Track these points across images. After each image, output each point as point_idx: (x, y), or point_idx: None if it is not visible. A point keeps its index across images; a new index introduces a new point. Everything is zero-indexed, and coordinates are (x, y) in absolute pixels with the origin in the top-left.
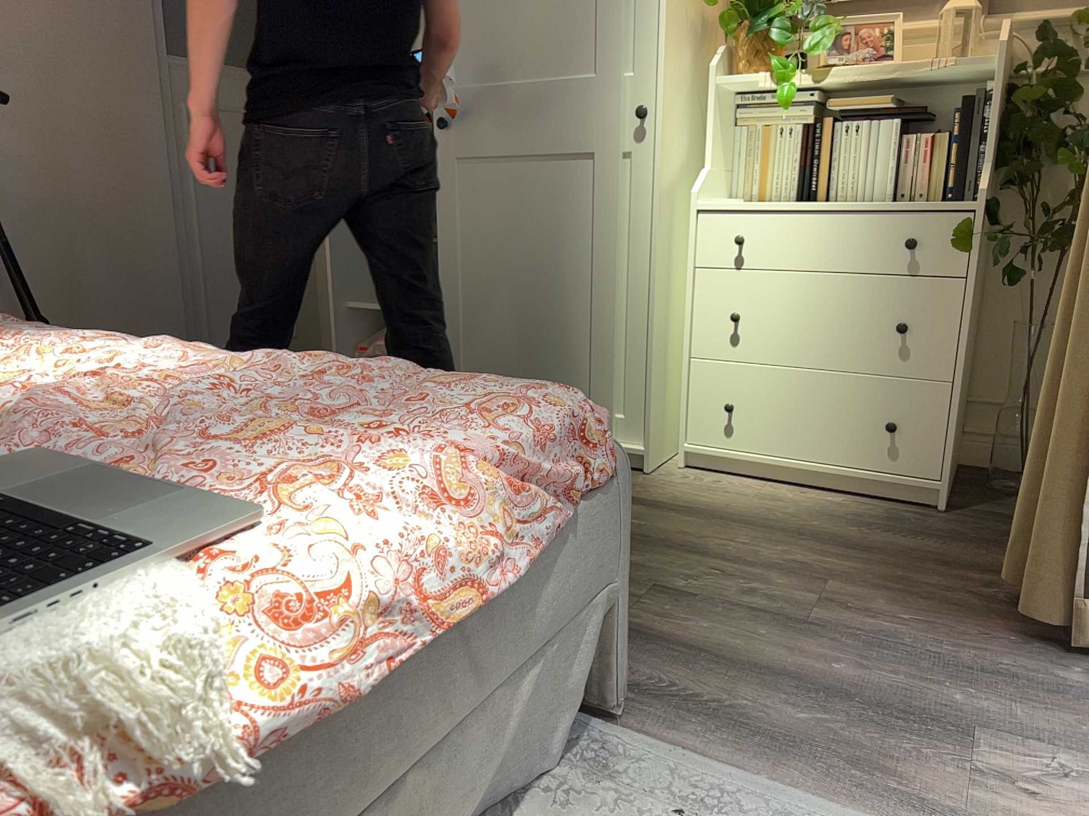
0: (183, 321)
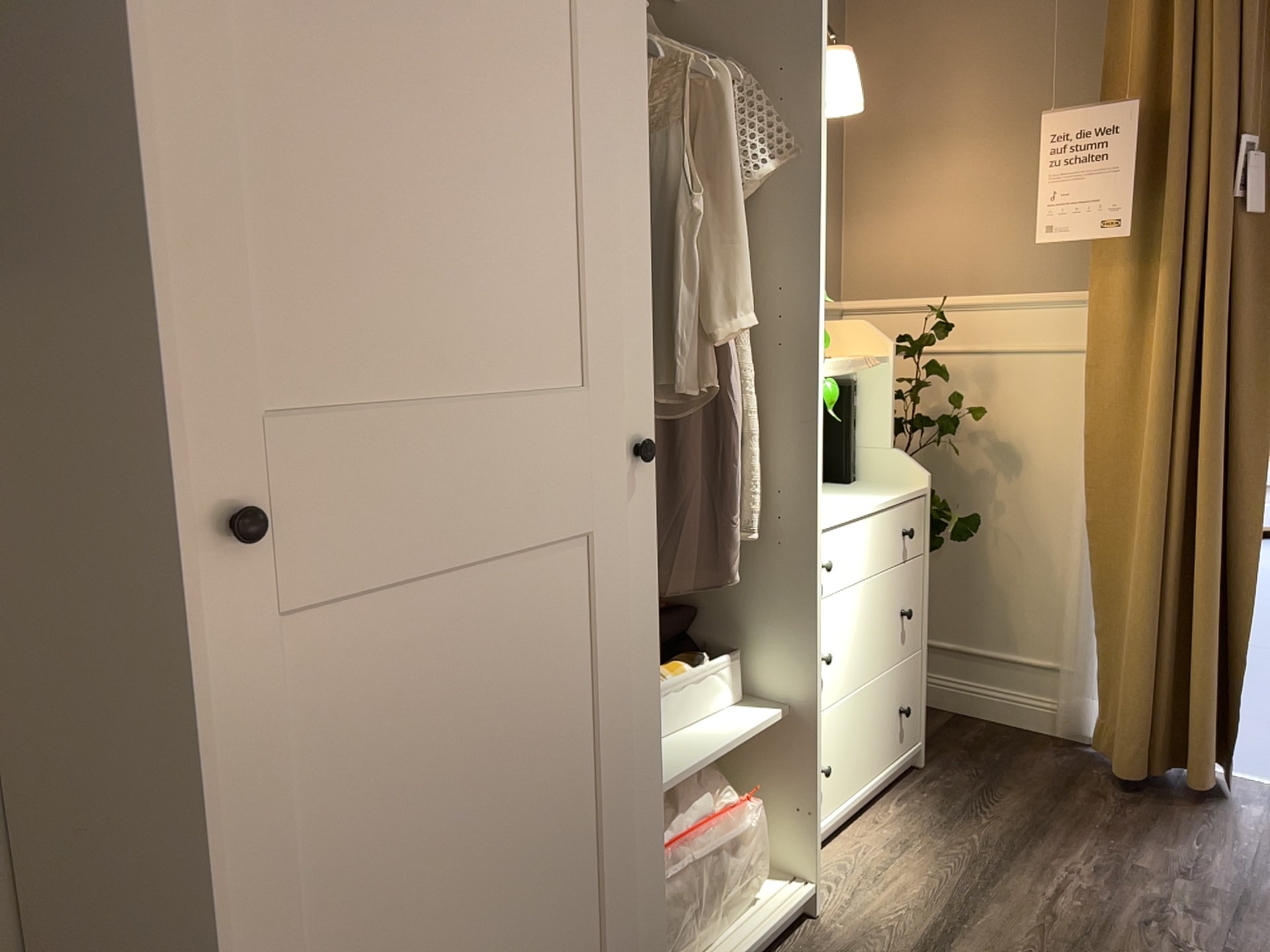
0: None
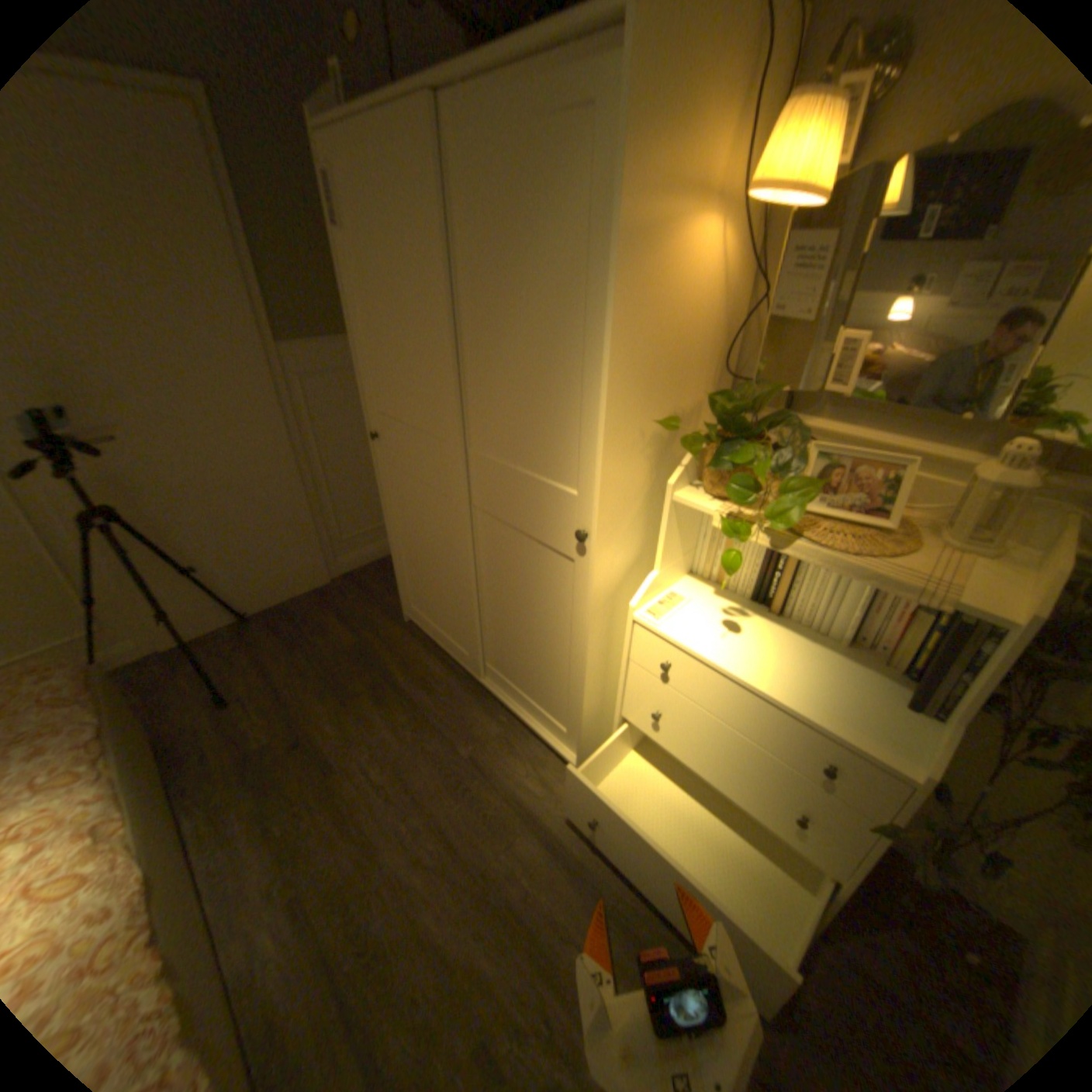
0: (310, 532)
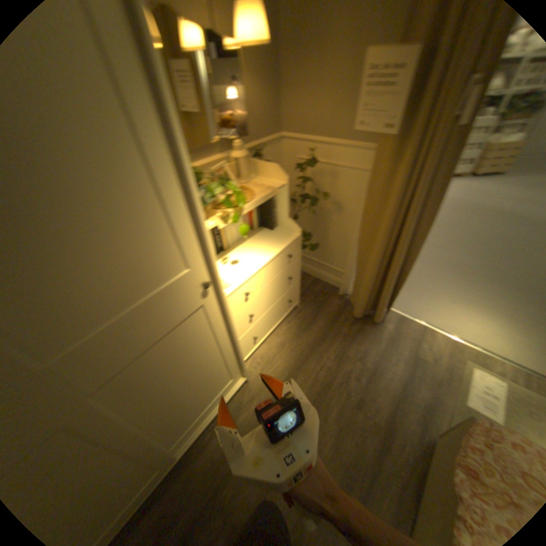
0: None
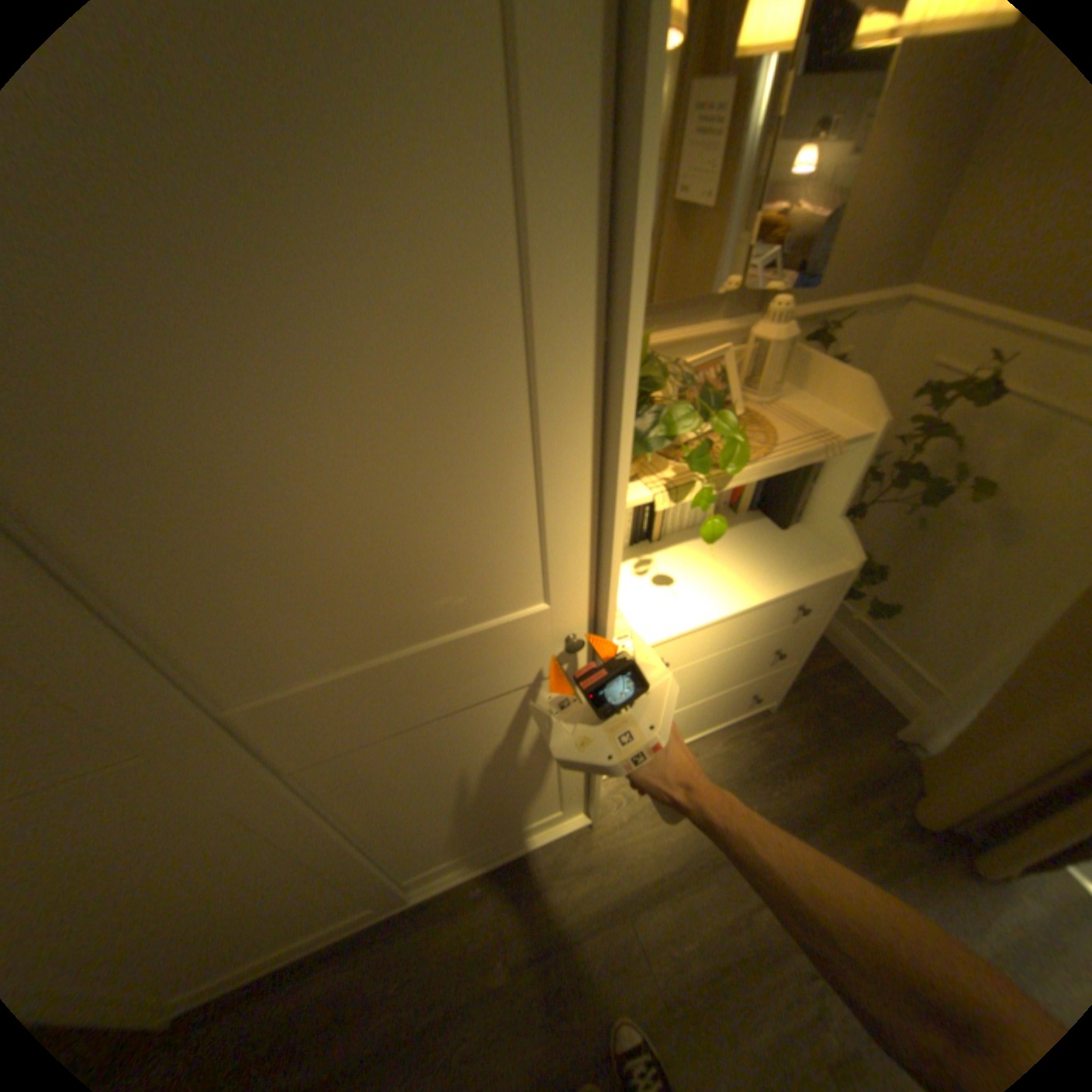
0: None
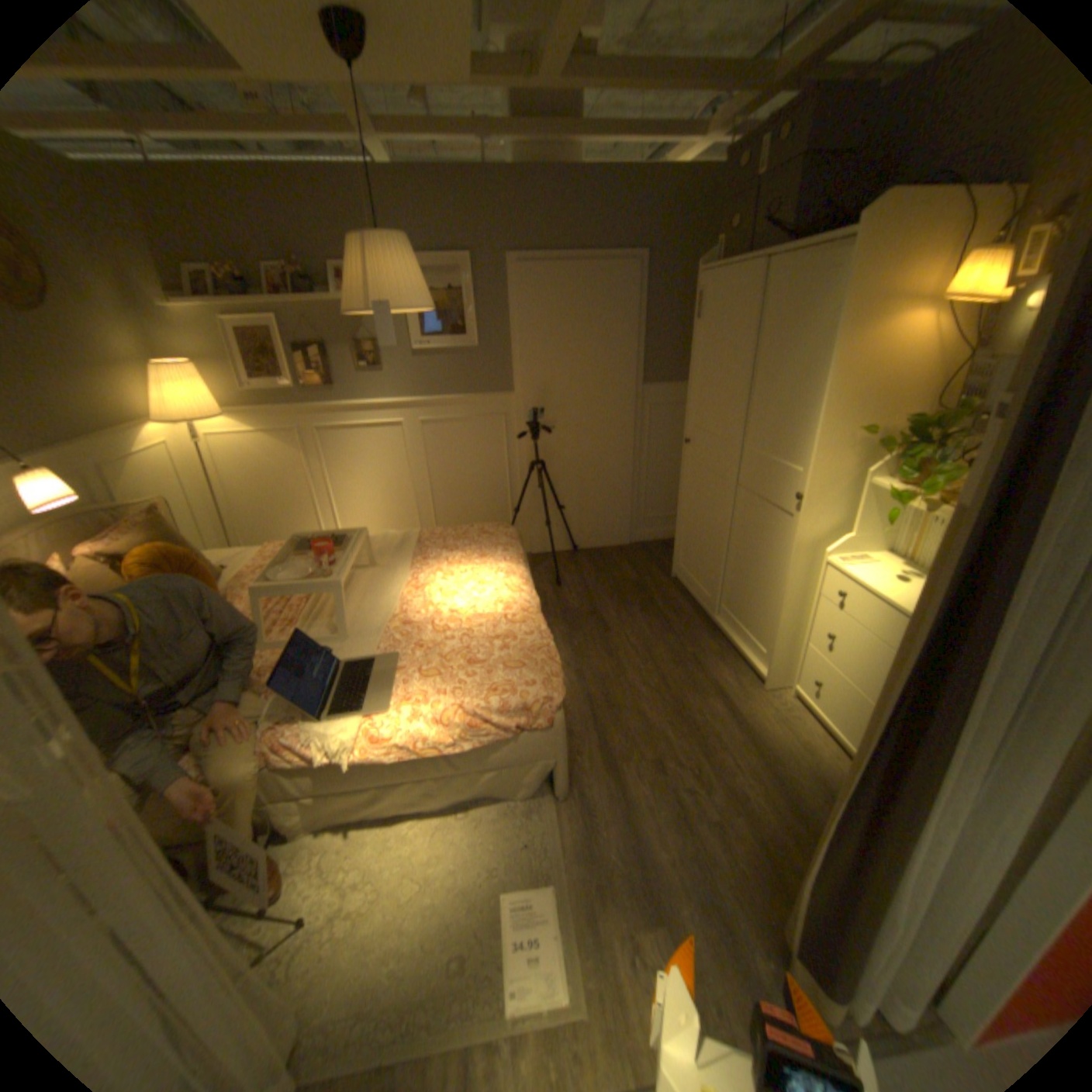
0: (628, 506)
